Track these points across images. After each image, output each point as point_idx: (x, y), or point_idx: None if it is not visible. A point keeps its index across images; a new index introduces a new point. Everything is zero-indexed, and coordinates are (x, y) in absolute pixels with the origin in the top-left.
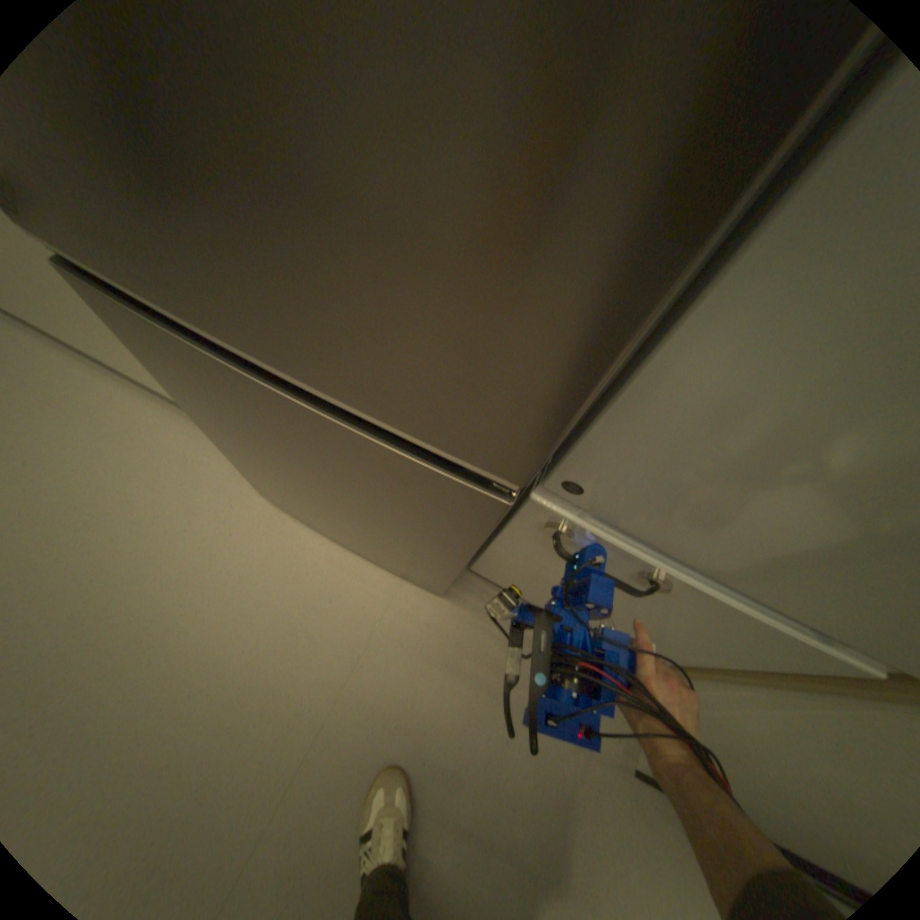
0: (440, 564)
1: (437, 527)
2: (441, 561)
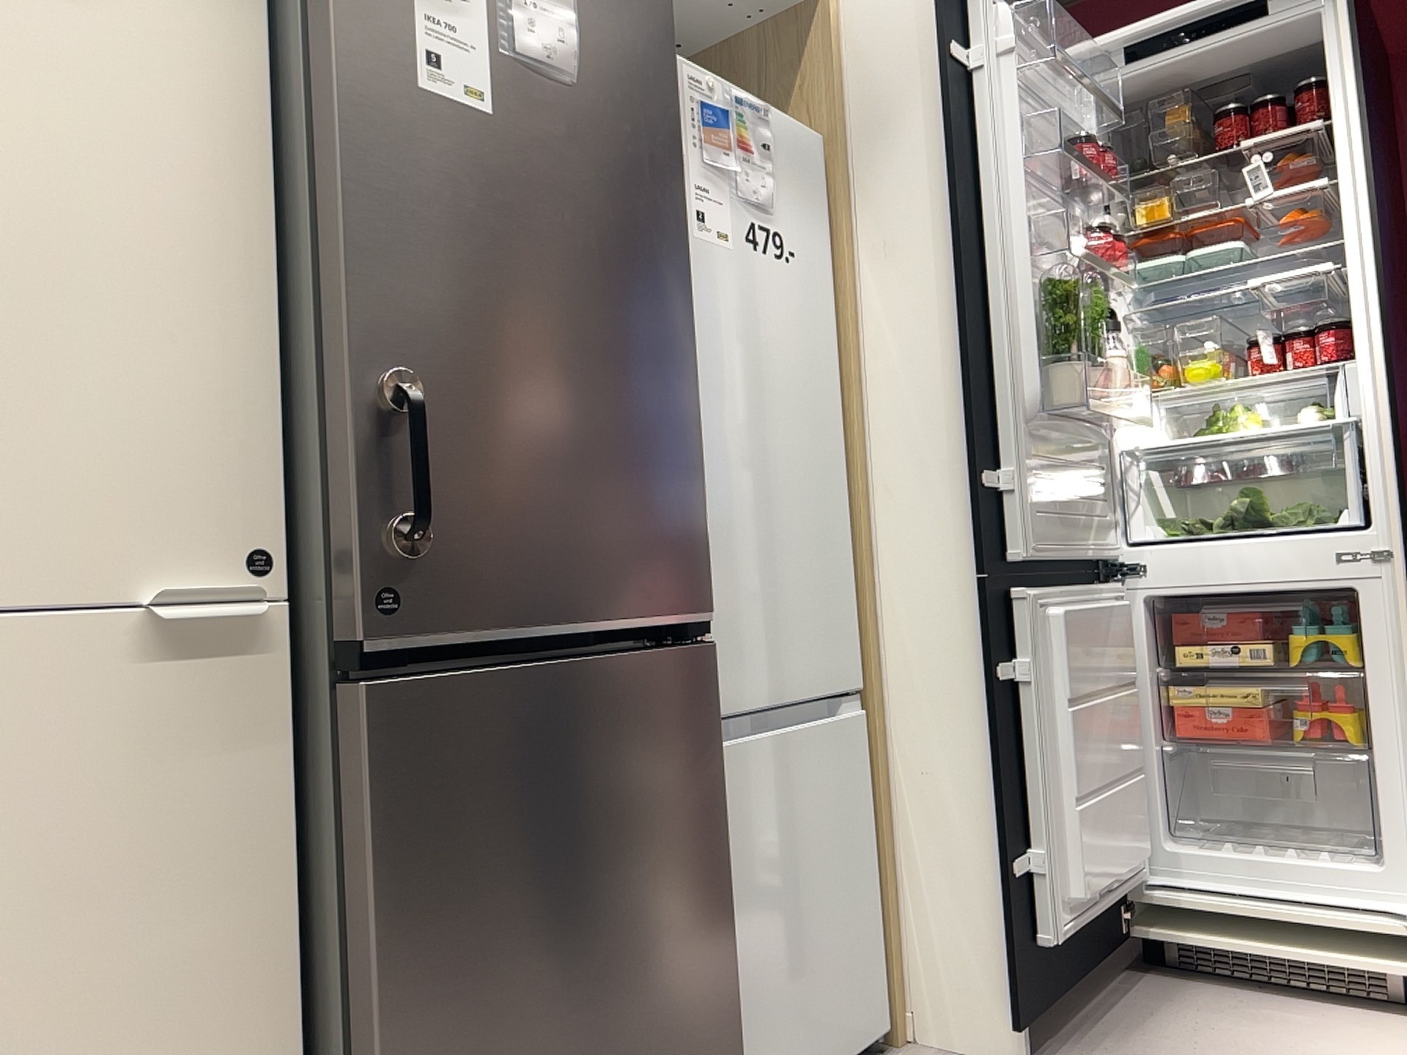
0: (720, 956)
1: (700, 791)
2: (719, 930)
